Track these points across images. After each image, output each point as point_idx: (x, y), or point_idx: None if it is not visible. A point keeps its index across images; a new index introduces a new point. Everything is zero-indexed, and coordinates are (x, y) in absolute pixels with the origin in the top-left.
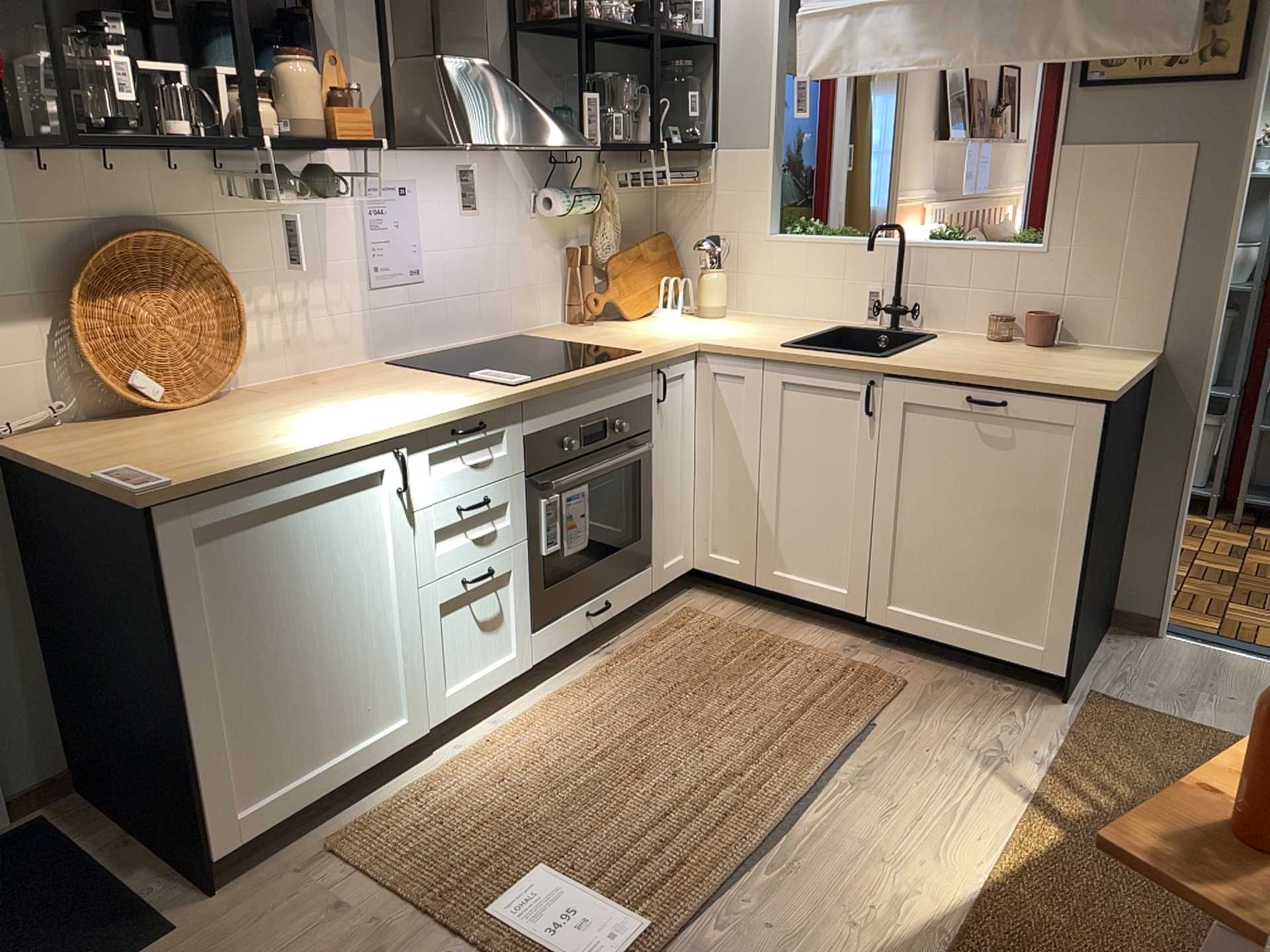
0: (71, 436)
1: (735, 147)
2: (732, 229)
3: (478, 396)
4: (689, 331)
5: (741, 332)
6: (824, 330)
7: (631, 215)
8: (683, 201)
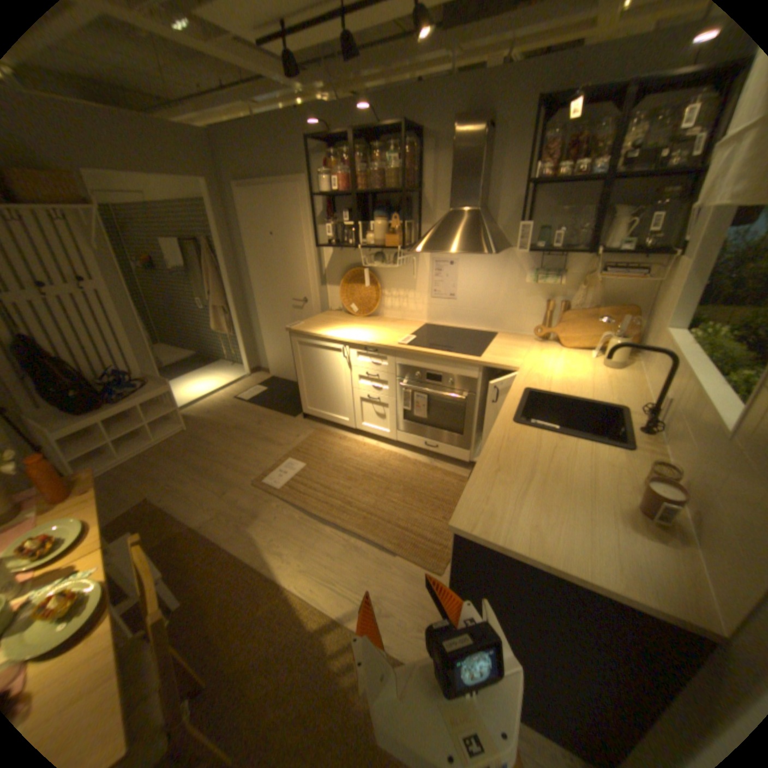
0: (334, 314)
1: (688, 255)
2: (664, 316)
3: (381, 342)
4: (549, 364)
5: (566, 377)
6: (604, 402)
7: (625, 290)
8: (664, 288)
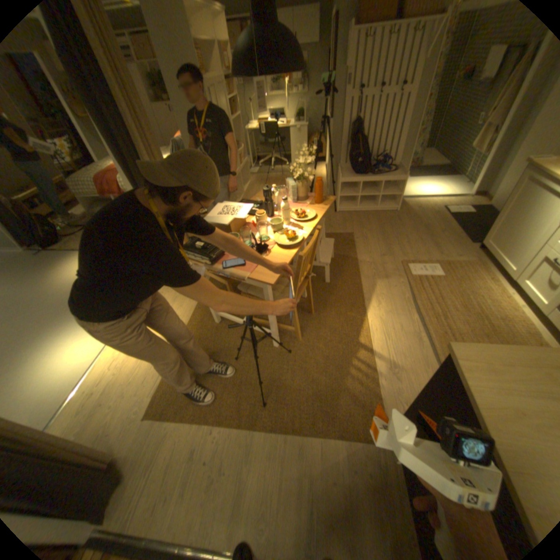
0: None
1: None
2: None
3: None
4: None
5: None
6: None
7: None
8: None
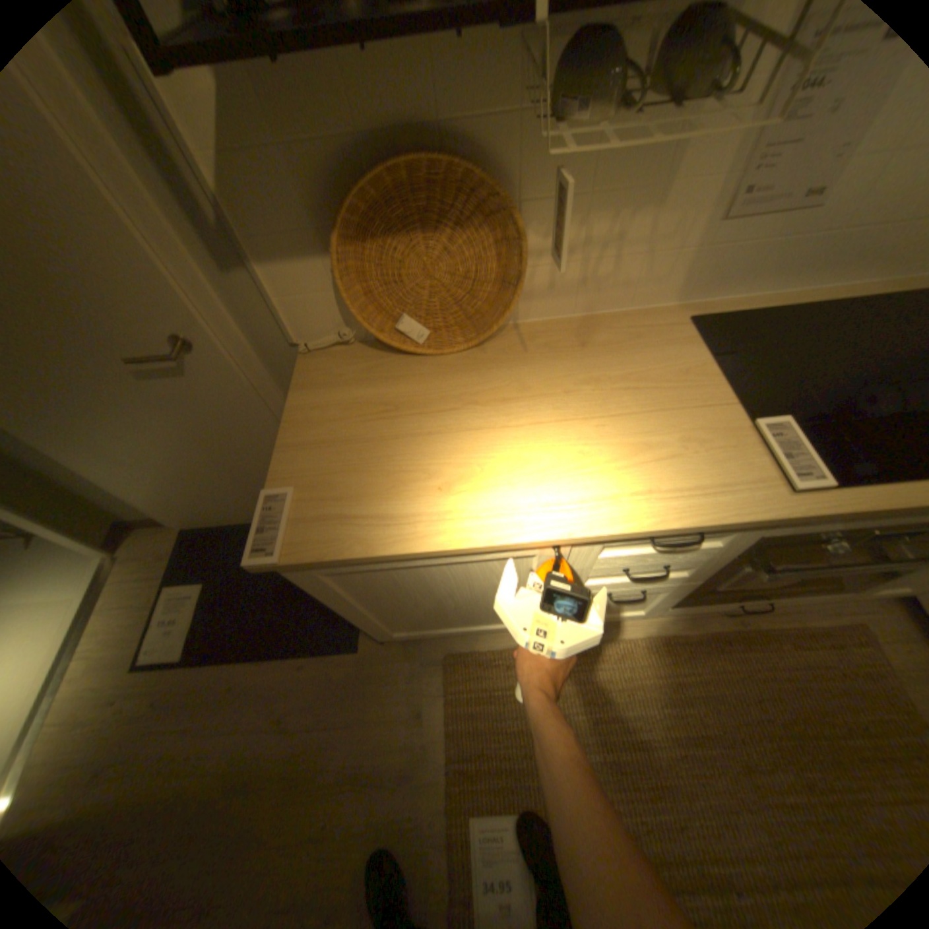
0: (340, 367)
1: None
2: None
3: (724, 500)
4: None
5: None
6: None
7: None
8: None
